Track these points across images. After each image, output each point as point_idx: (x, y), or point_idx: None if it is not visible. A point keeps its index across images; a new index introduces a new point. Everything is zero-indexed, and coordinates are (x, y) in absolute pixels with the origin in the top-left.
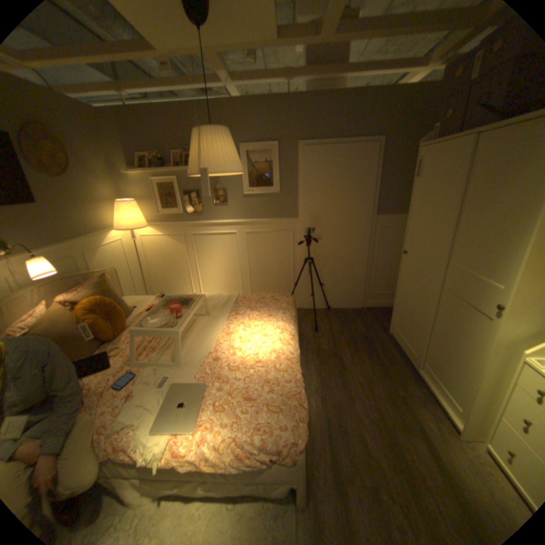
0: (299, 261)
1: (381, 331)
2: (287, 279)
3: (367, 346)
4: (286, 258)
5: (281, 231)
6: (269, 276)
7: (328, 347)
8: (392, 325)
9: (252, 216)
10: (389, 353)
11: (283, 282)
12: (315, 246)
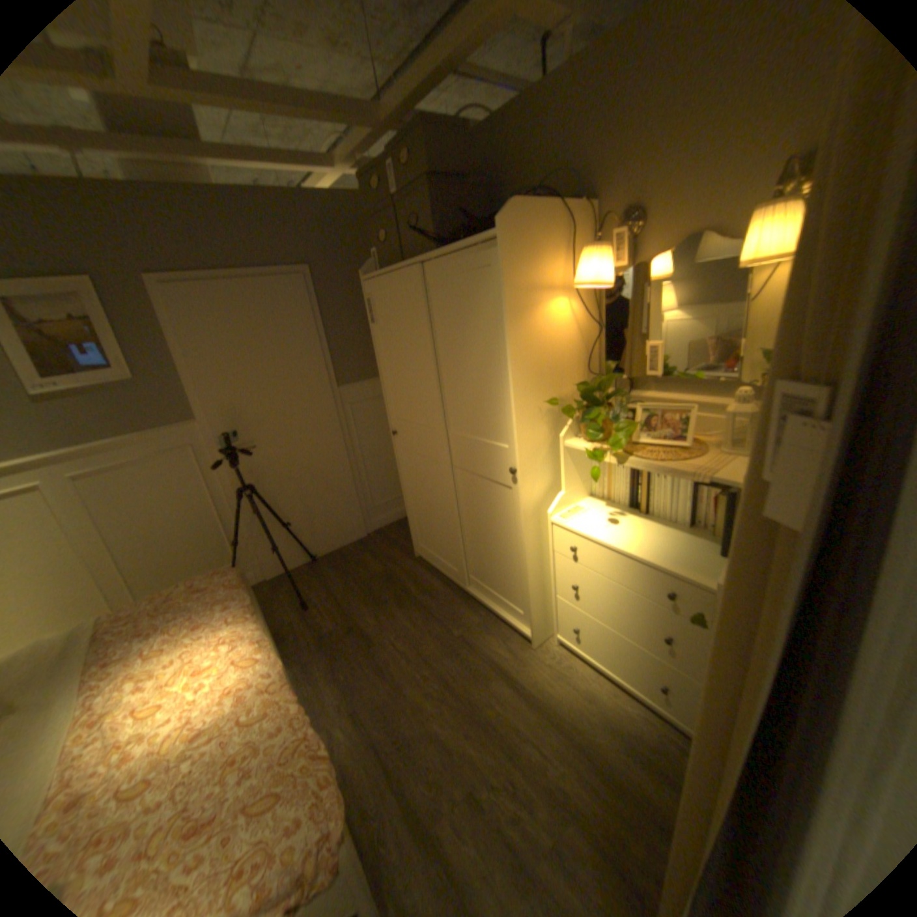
0: (228, 499)
1: (403, 558)
2: (211, 540)
3: (392, 591)
4: (195, 501)
5: (164, 453)
6: (168, 549)
7: (332, 625)
8: (414, 543)
9: (74, 437)
10: (424, 585)
11: (205, 550)
12: (250, 463)
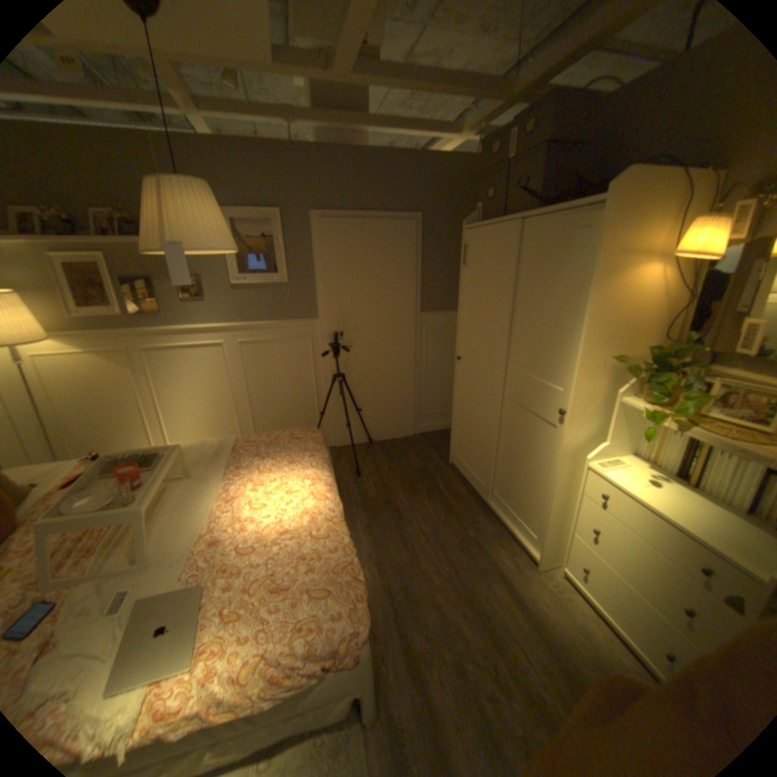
0: (326, 380)
1: (440, 461)
2: (309, 407)
3: (426, 483)
4: (305, 376)
5: (294, 338)
6: (282, 405)
7: (377, 493)
8: (452, 451)
9: (247, 316)
10: (453, 487)
11: (303, 413)
12: (346, 358)
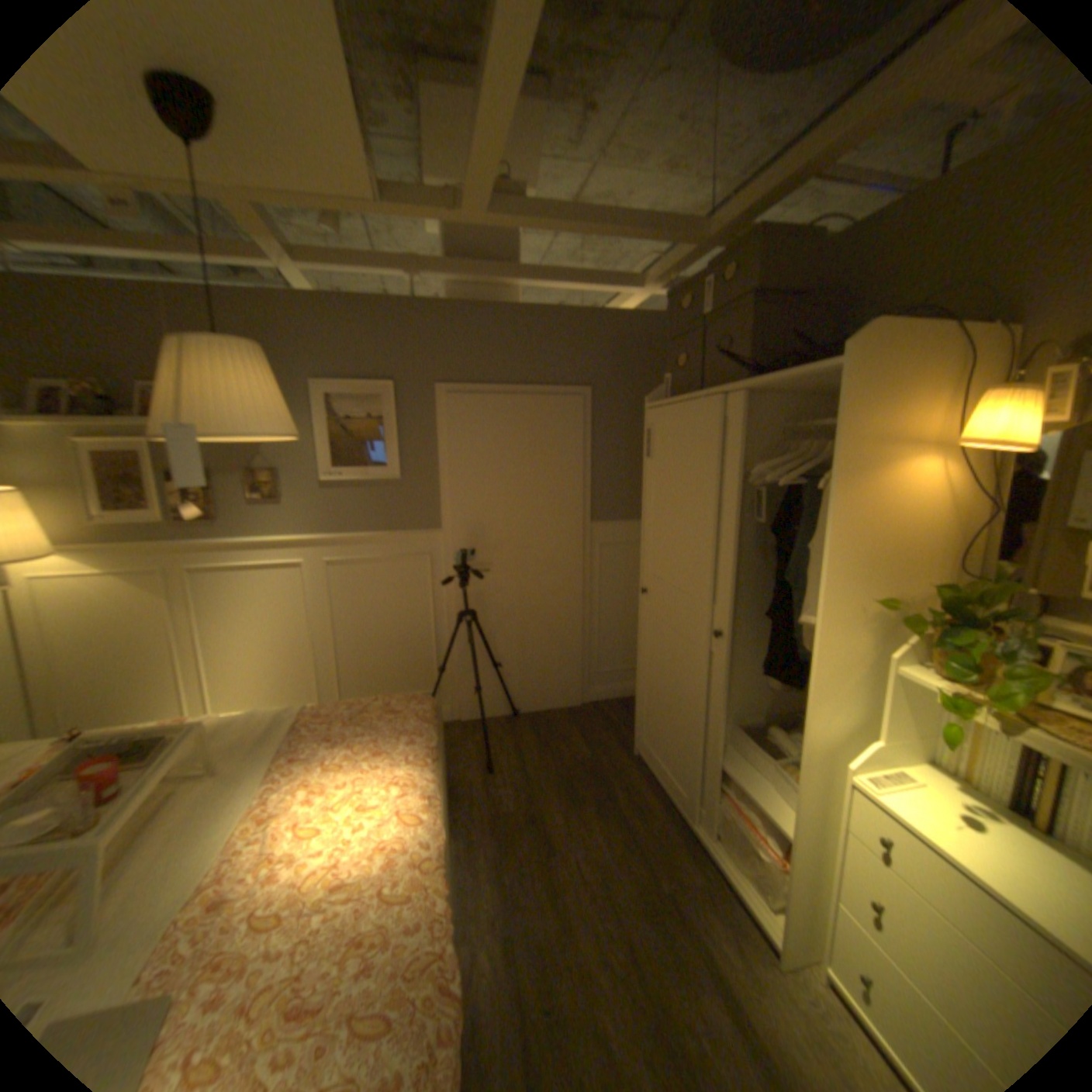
0: (448, 619)
1: (618, 750)
2: (421, 659)
3: (595, 789)
4: (418, 612)
5: (405, 556)
6: (382, 655)
7: (515, 805)
8: (637, 736)
9: (338, 525)
10: (637, 797)
11: (413, 667)
12: (479, 586)
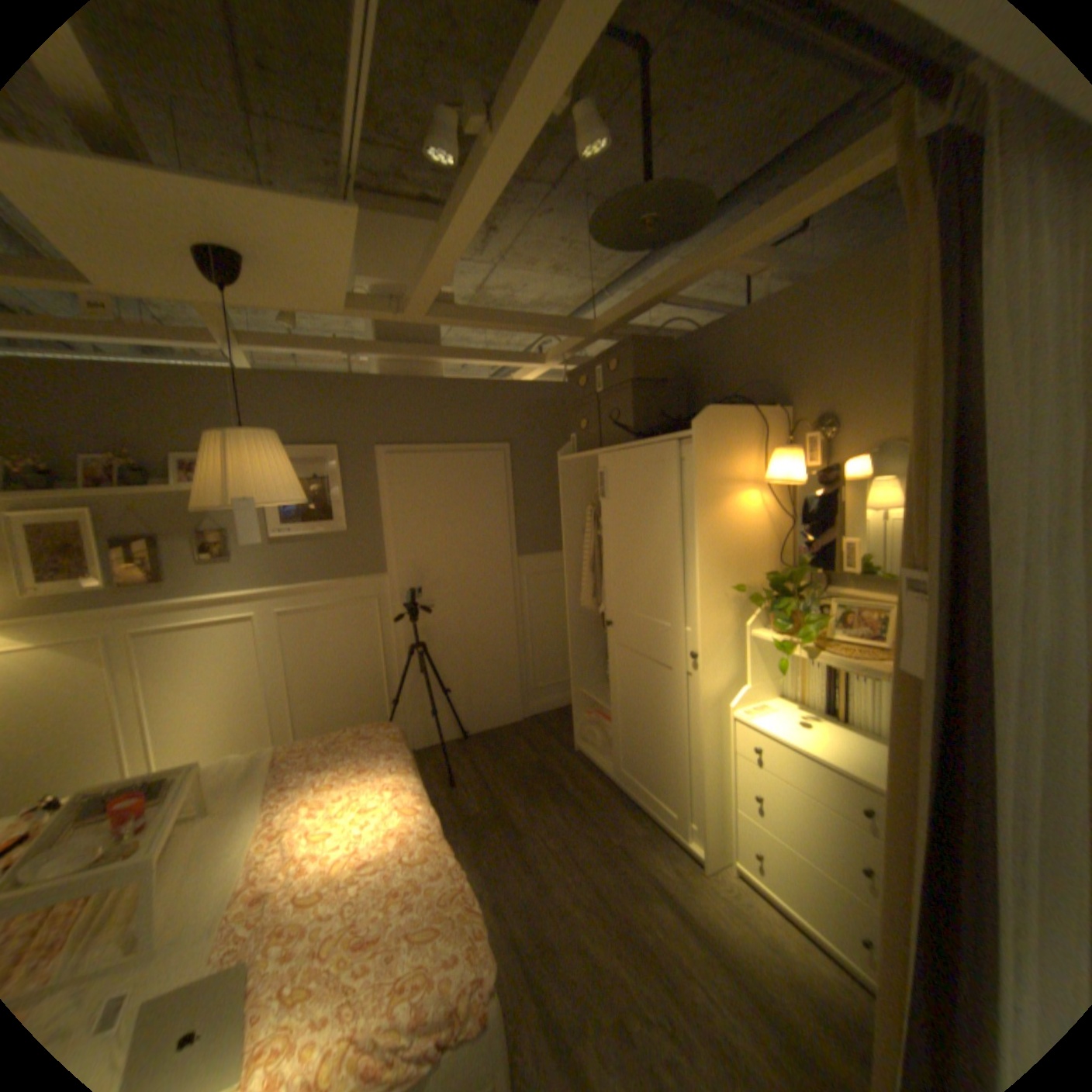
0: (398, 655)
1: (561, 751)
2: (374, 696)
3: (546, 784)
4: (369, 652)
5: (354, 601)
6: (335, 697)
7: (480, 809)
8: (576, 734)
9: (289, 578)
10: (582, 783)
11: (366, 705)
12: (425, 622)
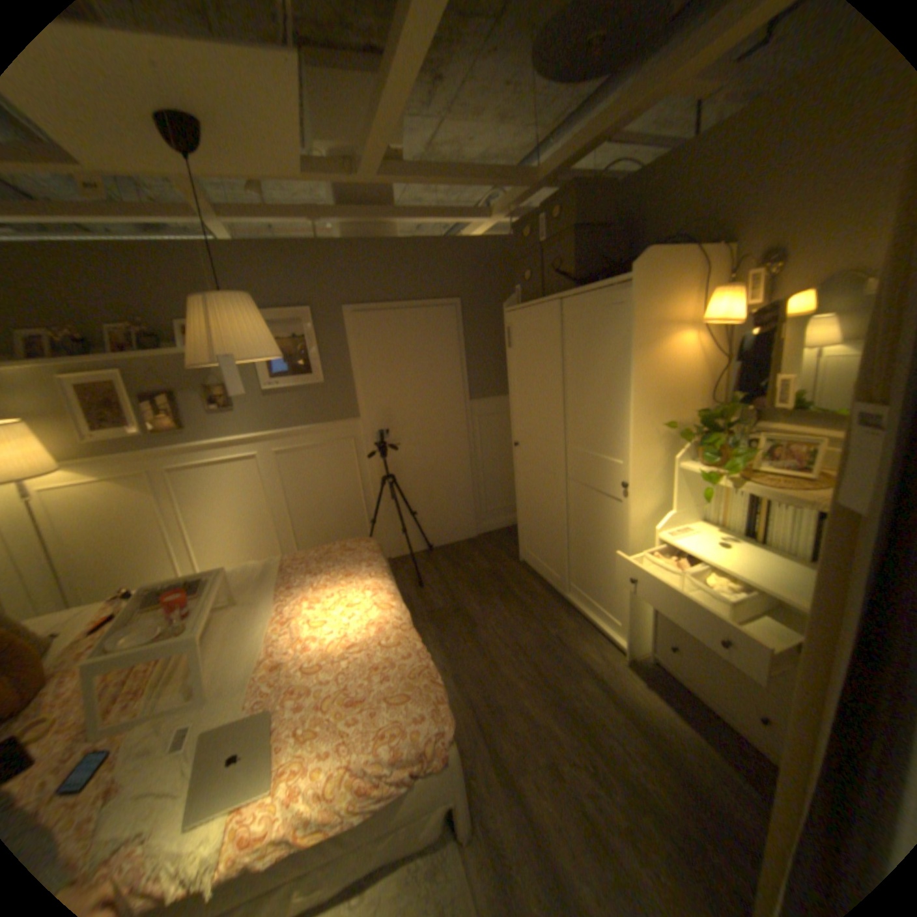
0: (374, 484)
1: (509, 560)
2: (357, 517)
3: (497, 586)
4: (351, 482)
5: (336, 441)
6: (327, 517)
7: (444, 603)
8: (521, 548)
9: (282, 423)
10: (526, 586)
11: (351, 524)
12: (394, 457)
